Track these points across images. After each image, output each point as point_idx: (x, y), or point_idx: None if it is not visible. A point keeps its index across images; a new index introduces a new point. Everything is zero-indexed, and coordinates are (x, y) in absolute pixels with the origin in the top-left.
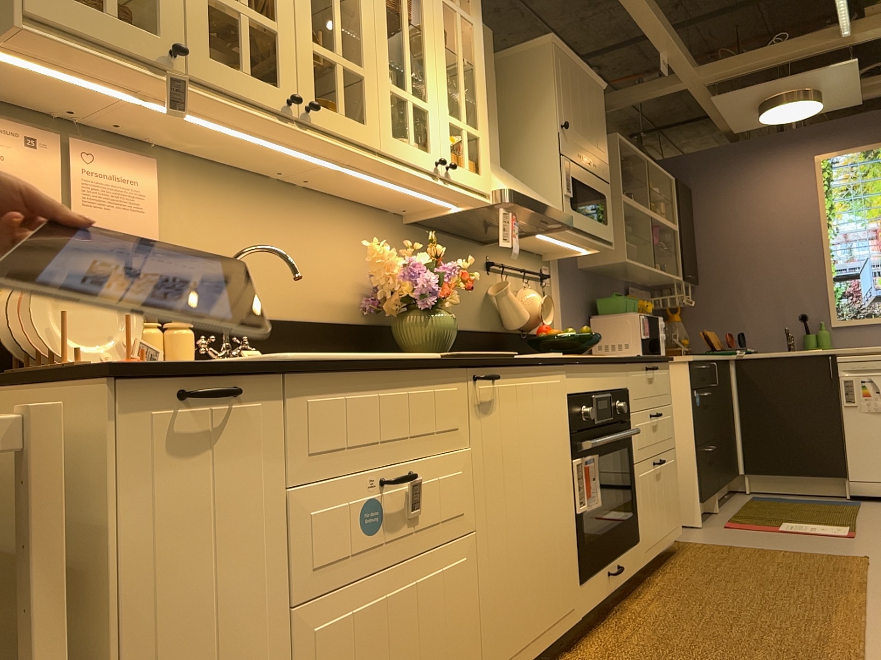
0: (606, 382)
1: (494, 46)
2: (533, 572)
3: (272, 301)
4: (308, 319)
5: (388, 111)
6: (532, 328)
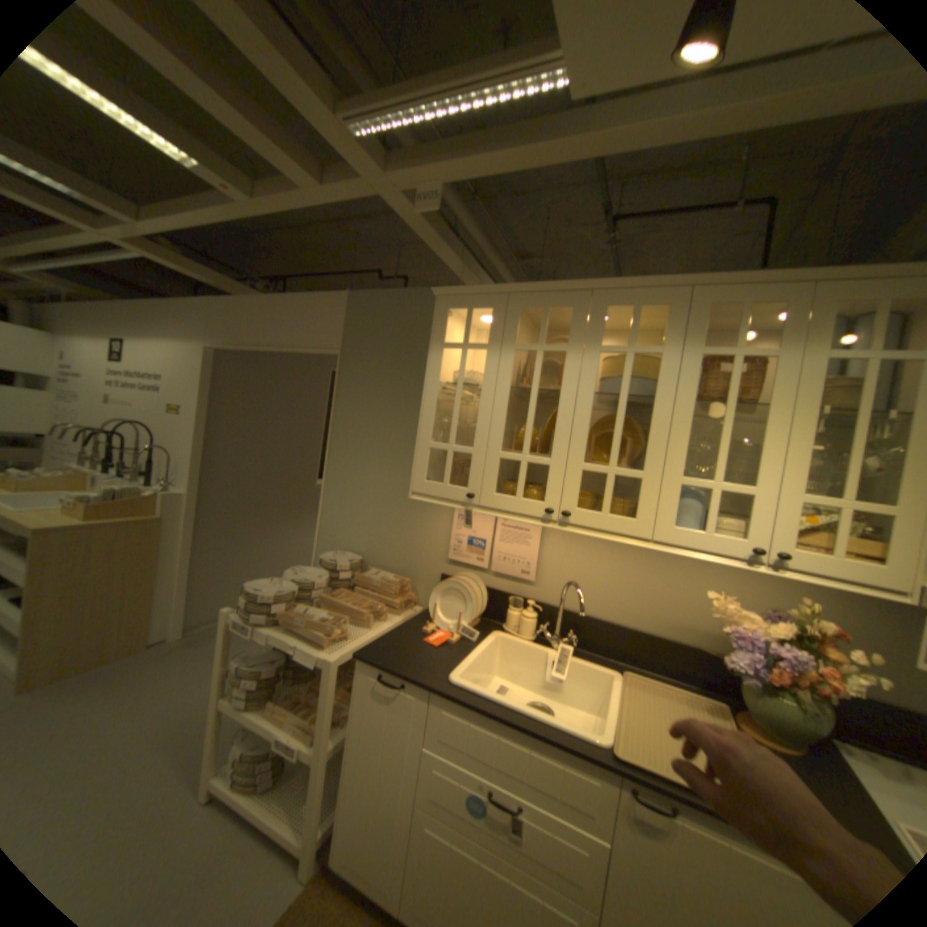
0: None
1: None
2: None
3: (623, 613)
4: (659, 636)
5: (675, 504)
6: None
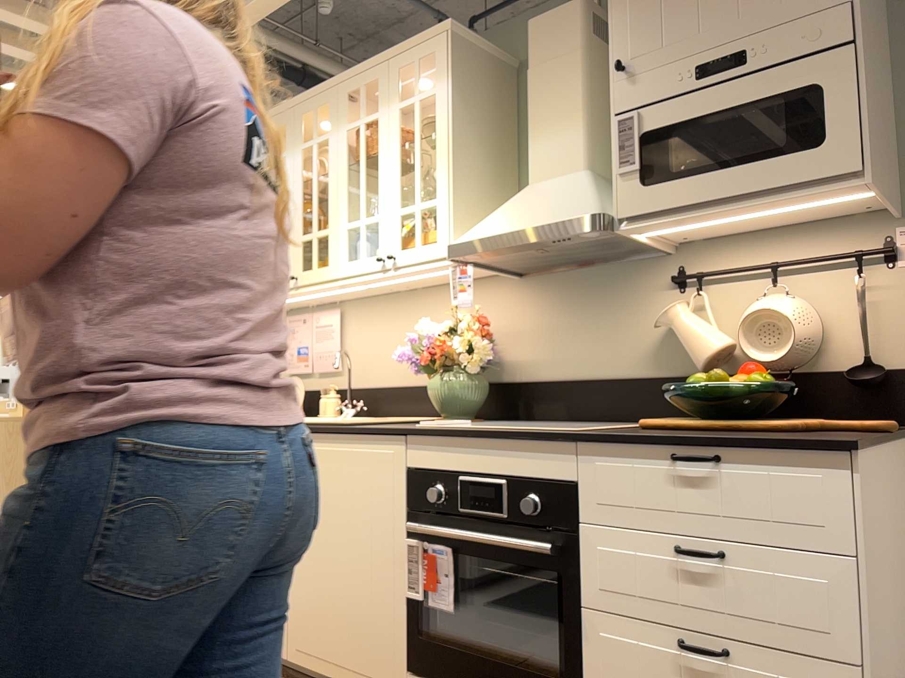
0: (498, 465)
1: (584, 13)
2: (337, 609)
3: (397, 374)
4: (420, 384)
5: (343, 244)
6: (766, 364)
